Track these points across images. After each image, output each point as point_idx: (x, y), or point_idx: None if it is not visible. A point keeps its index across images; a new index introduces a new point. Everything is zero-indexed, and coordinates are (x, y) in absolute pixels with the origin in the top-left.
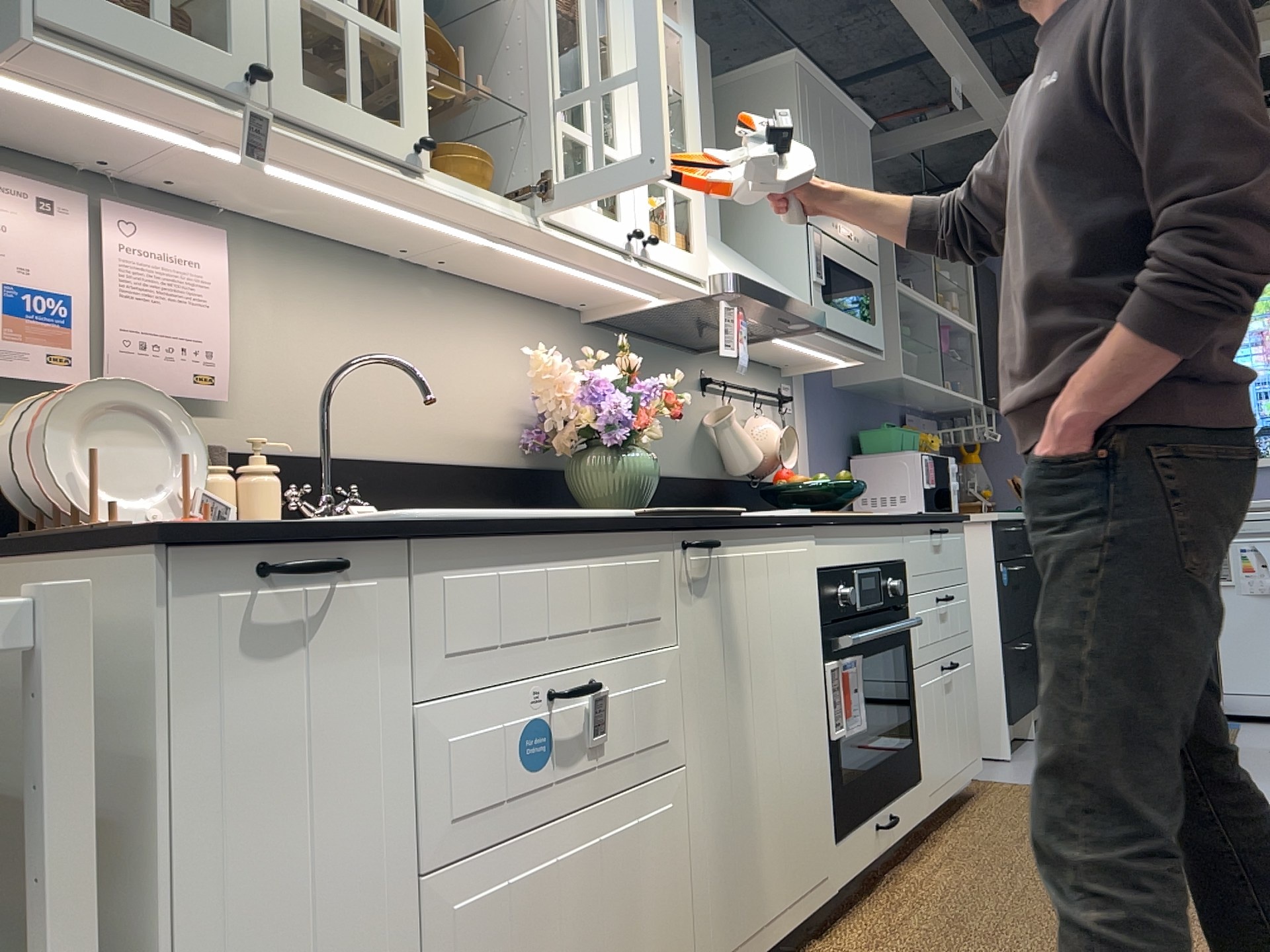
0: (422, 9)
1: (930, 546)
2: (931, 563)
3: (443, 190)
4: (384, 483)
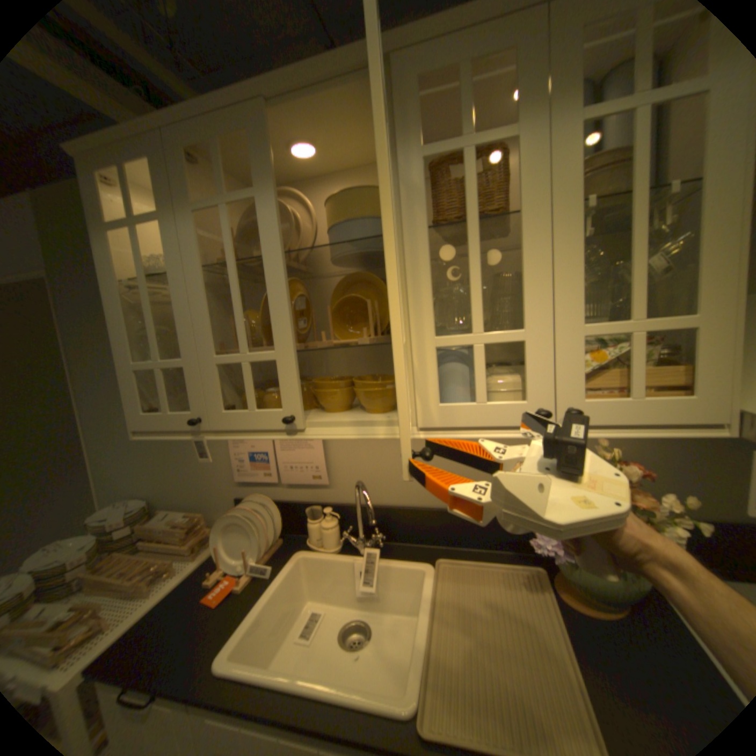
0: (288, 323)
1: None
2: None
3: (316, 435)
4: (416, 520)
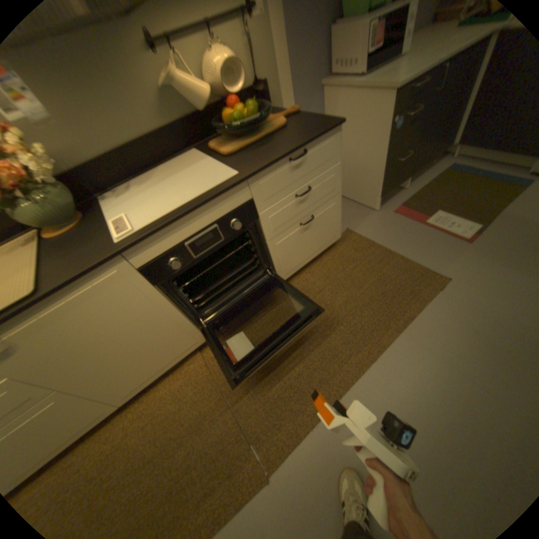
0: None
1: (285, 172)
2: (287, 181)
3: None
4: None
